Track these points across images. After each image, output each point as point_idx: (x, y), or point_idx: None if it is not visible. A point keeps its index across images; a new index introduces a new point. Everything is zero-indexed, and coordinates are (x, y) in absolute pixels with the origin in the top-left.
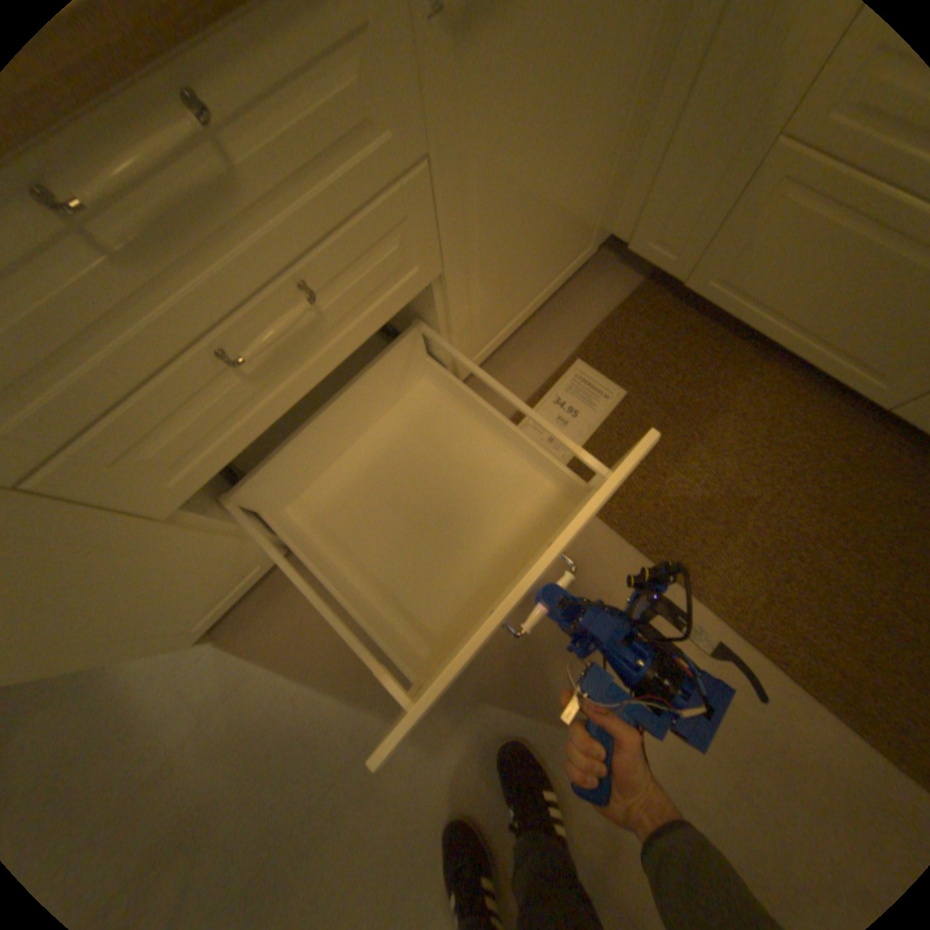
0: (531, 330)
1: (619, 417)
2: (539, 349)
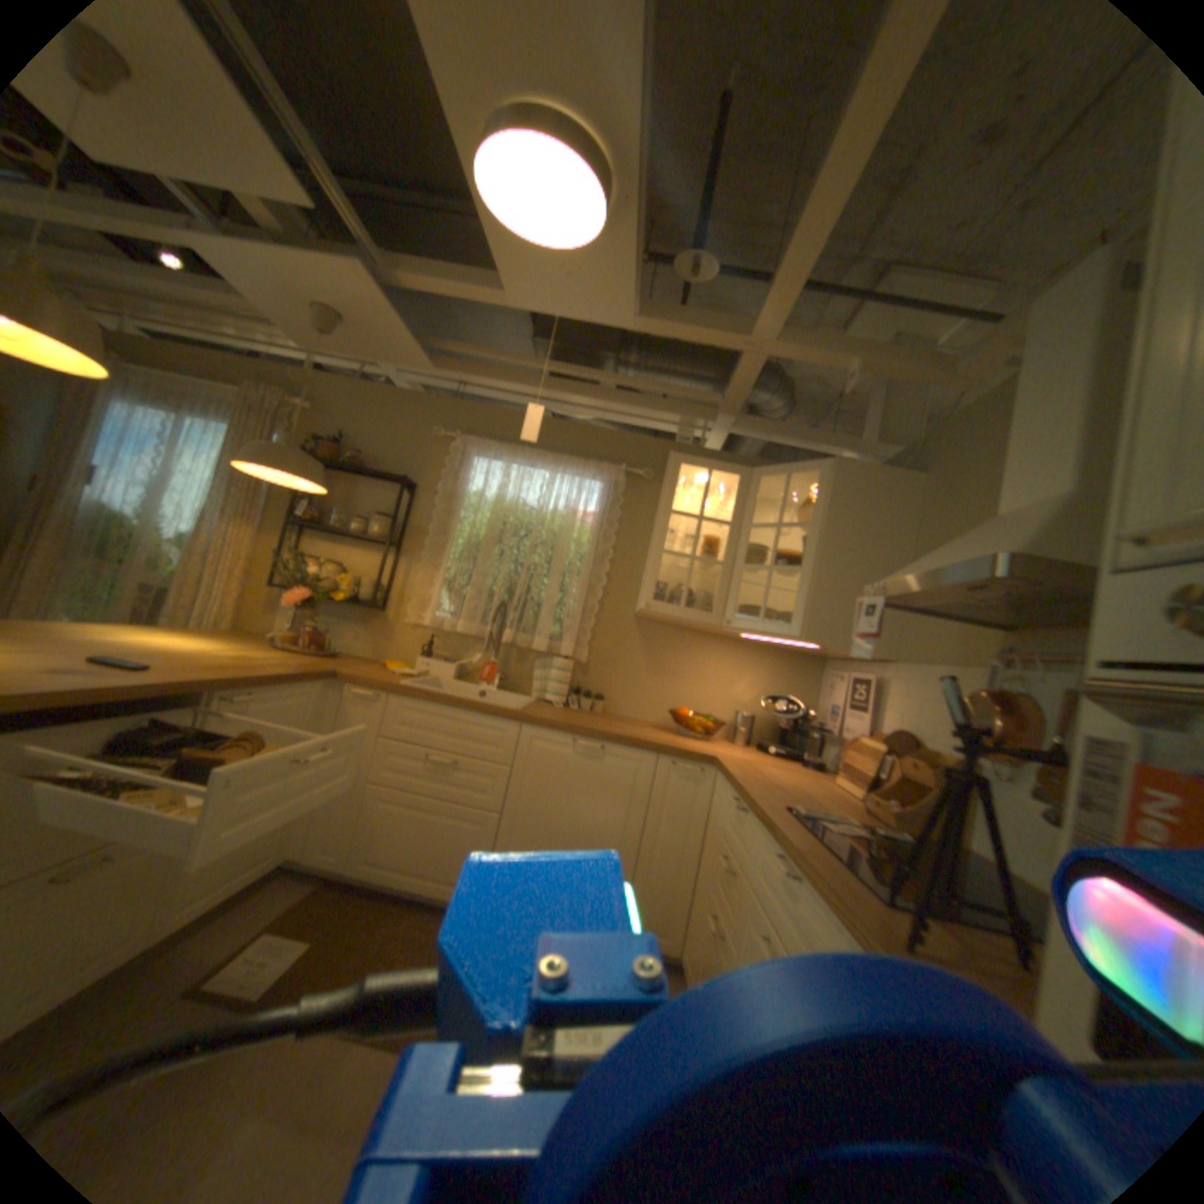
0: (216, 929)
1: (304, 963)
2: (224, 938)
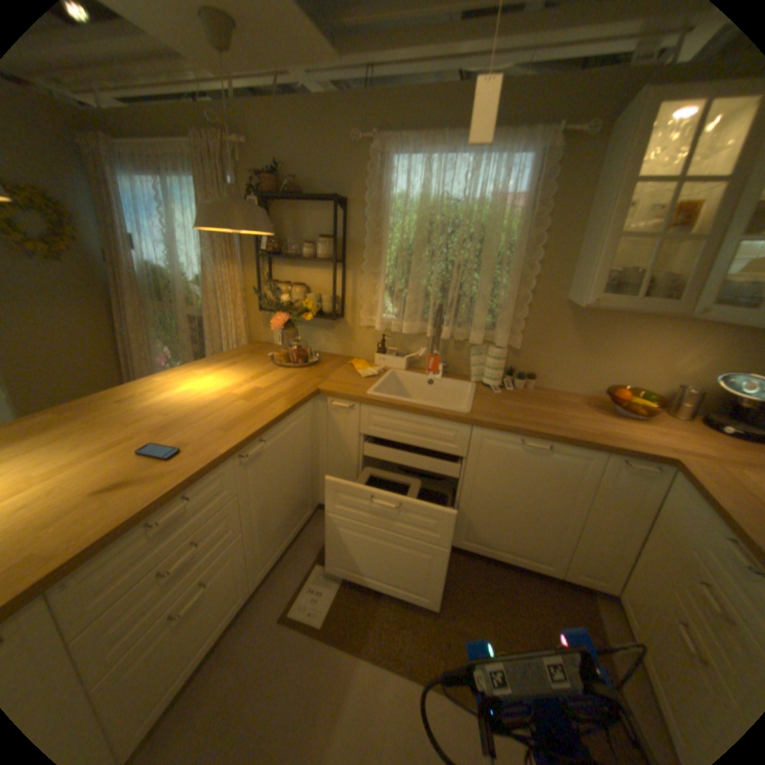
0: (288, 558)
1: (344, 590)
2: (294, 567)
